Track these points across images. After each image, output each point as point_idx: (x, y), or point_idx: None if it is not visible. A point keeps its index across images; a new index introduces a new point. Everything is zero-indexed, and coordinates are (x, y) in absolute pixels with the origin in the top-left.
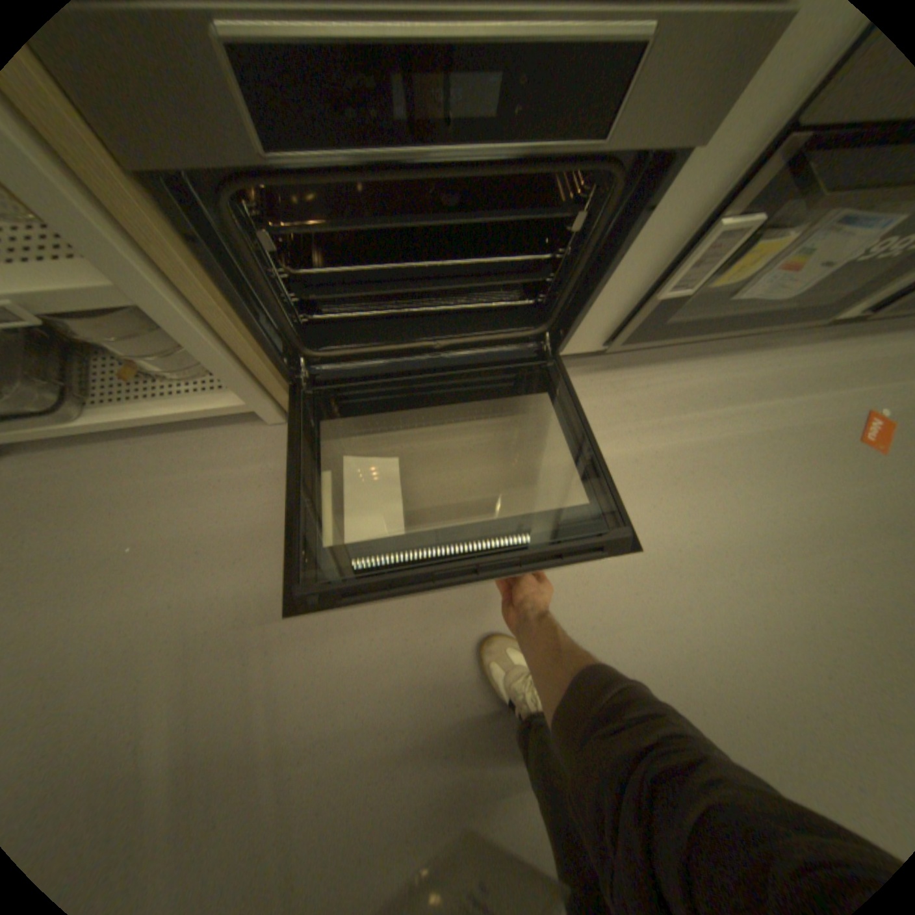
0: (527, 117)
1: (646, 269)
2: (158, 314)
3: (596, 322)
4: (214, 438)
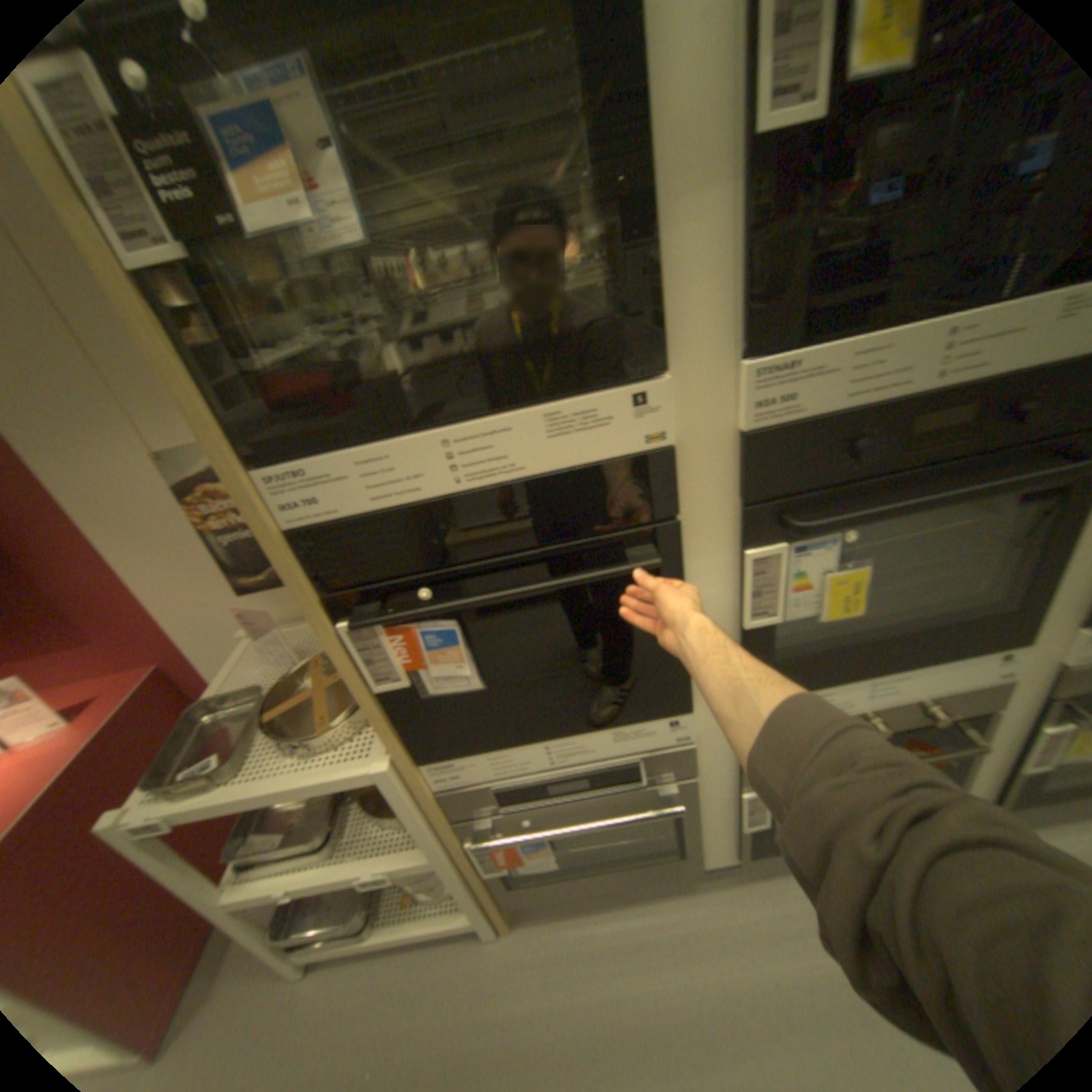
0: (604, 787)
1: (725, 817)
2: (441, 877)
3: (717, 848)
4: (443, 959)
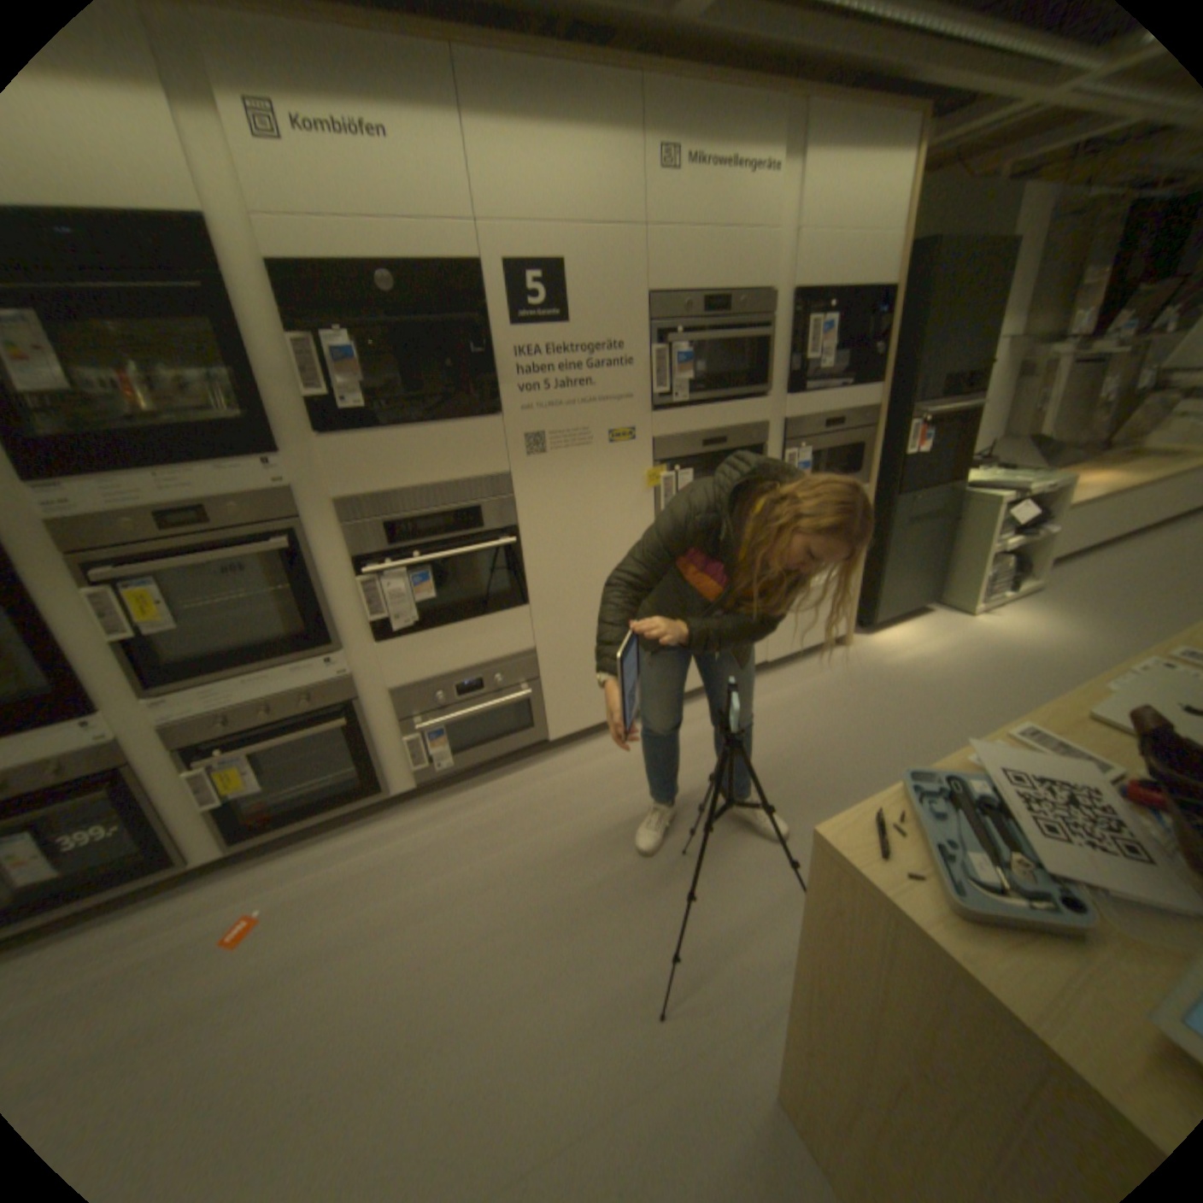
0: None
1: None
2: None
3: None
4: None
